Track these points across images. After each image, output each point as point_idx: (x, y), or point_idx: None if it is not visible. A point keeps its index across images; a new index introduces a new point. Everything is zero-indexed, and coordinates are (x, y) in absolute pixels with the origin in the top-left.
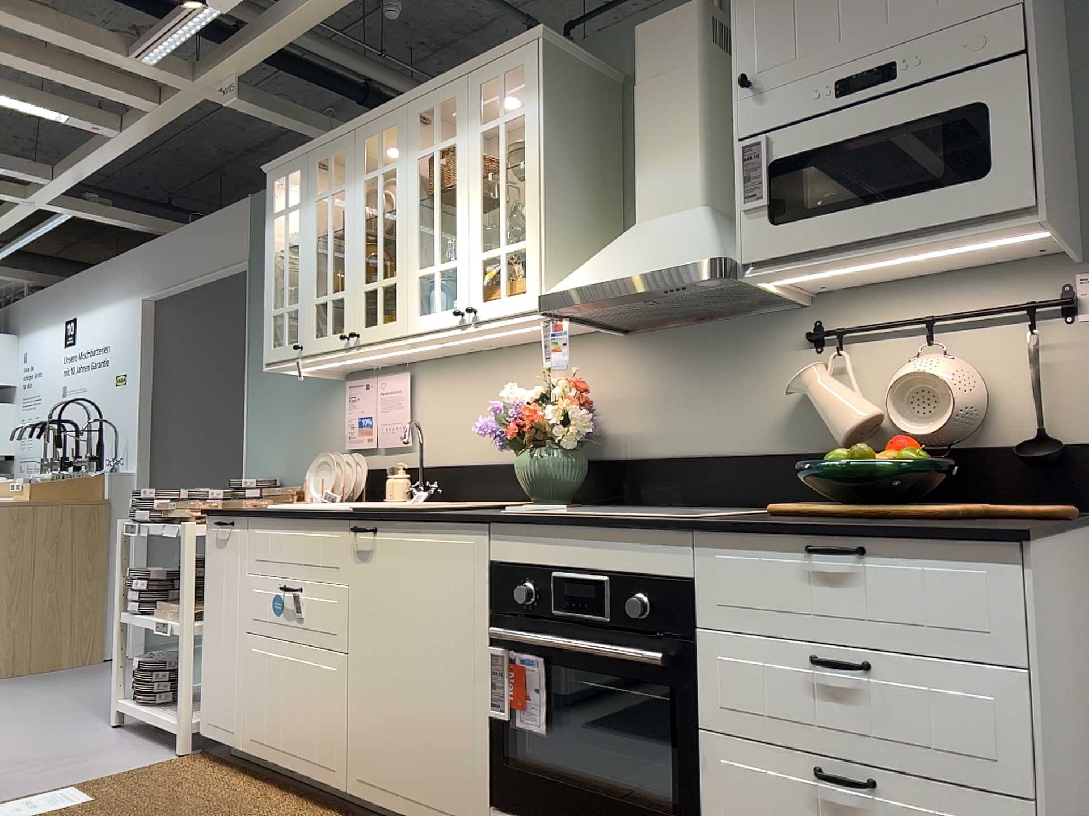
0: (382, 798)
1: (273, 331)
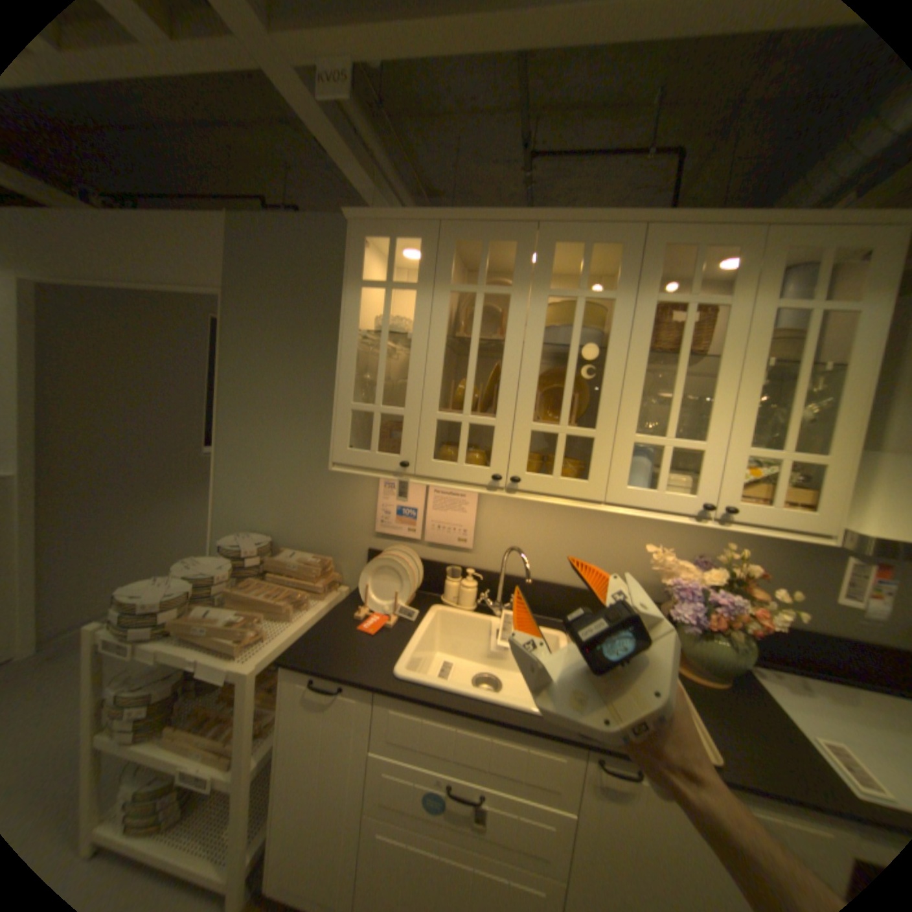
0: None
1: (349, 427)
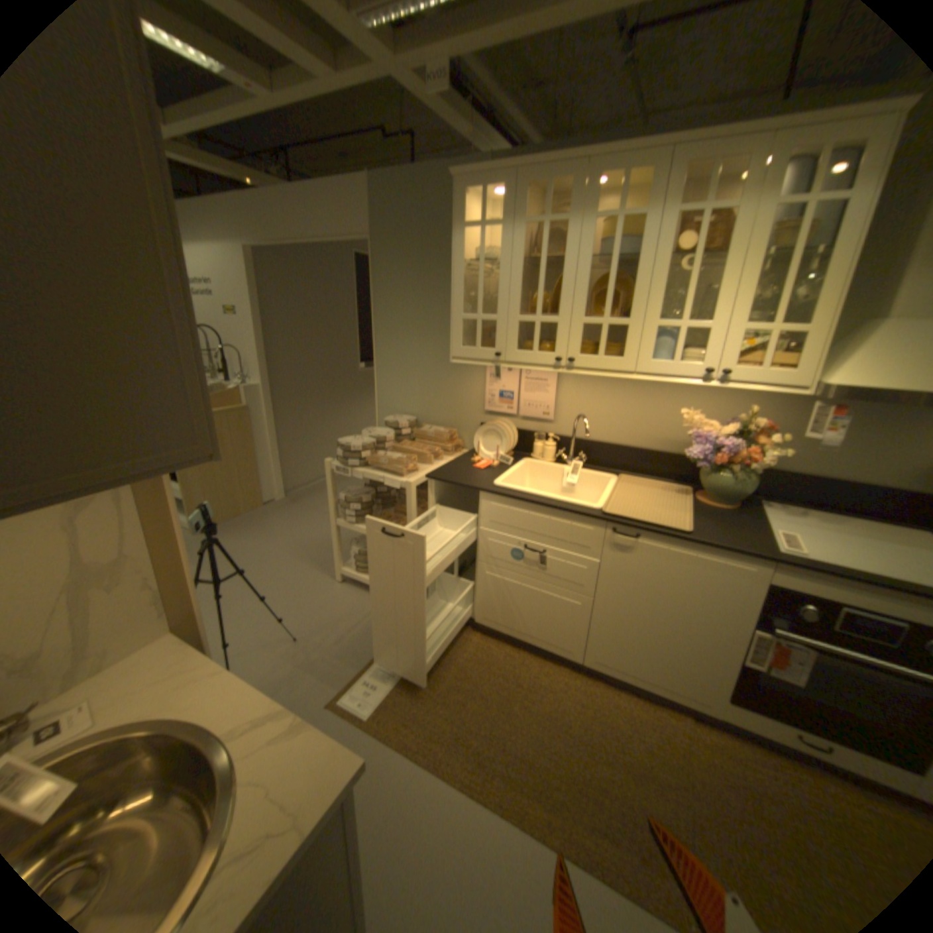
0: (621, 677)
1: (461, 333)
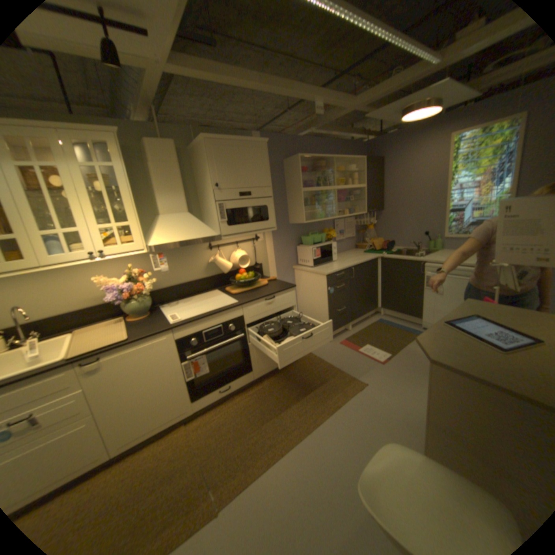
0: (136, 442)
1: None
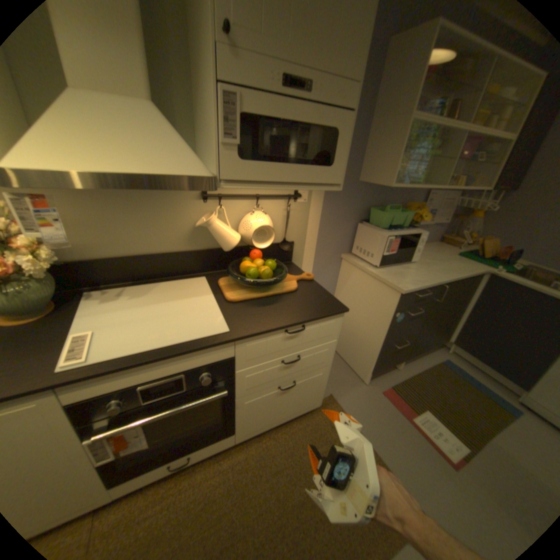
0: None
1: None
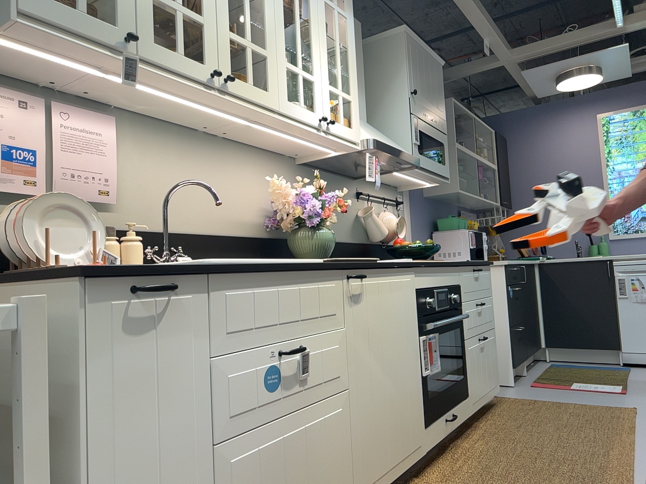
0: None
1: None
